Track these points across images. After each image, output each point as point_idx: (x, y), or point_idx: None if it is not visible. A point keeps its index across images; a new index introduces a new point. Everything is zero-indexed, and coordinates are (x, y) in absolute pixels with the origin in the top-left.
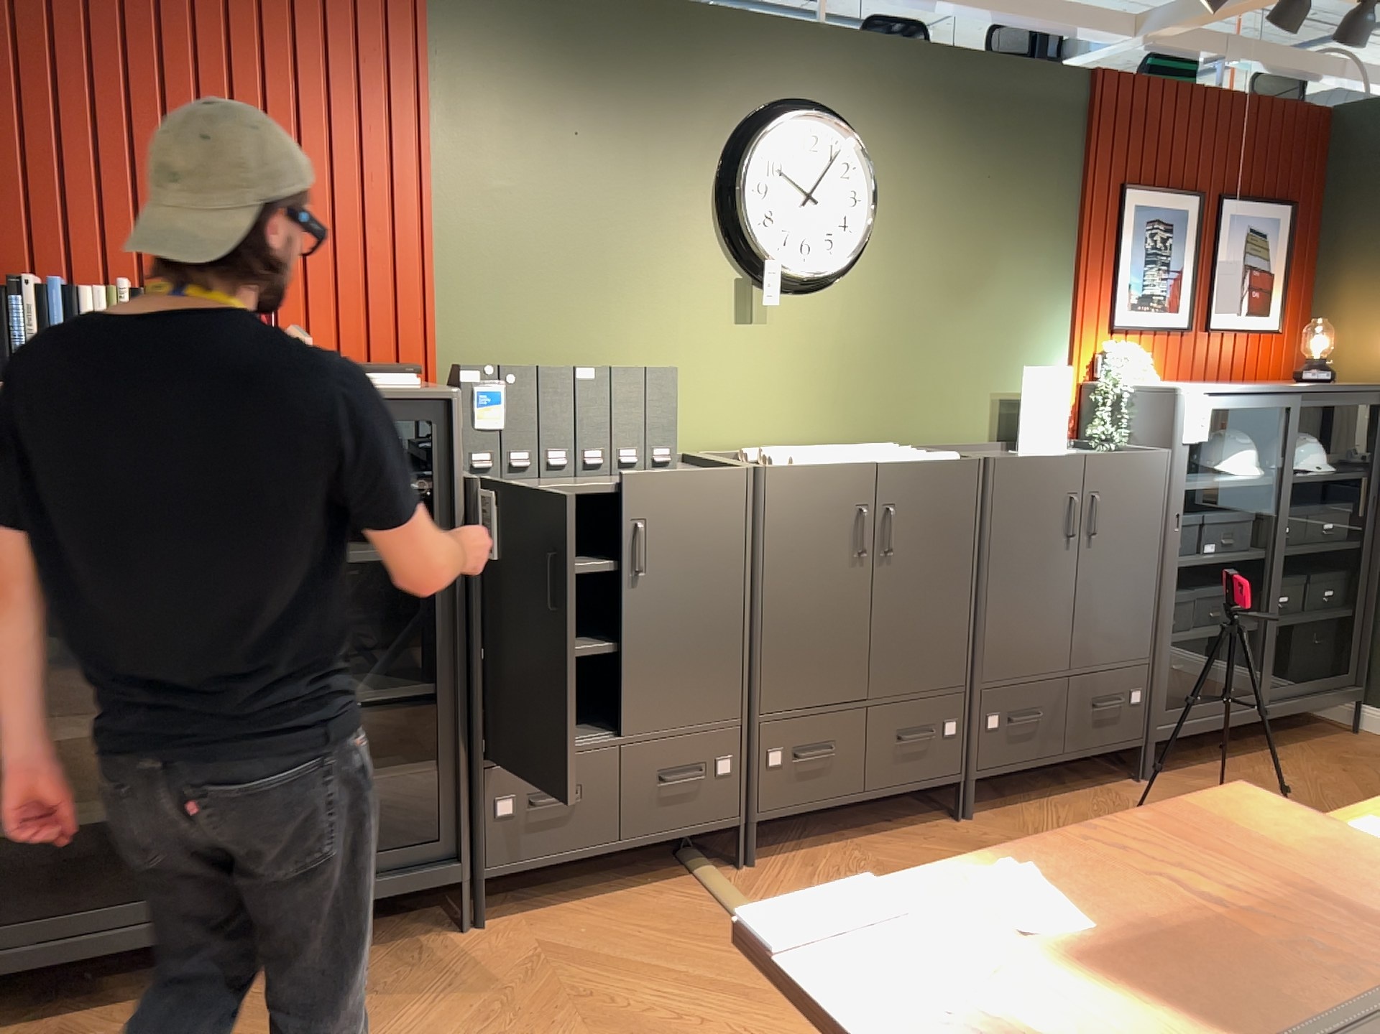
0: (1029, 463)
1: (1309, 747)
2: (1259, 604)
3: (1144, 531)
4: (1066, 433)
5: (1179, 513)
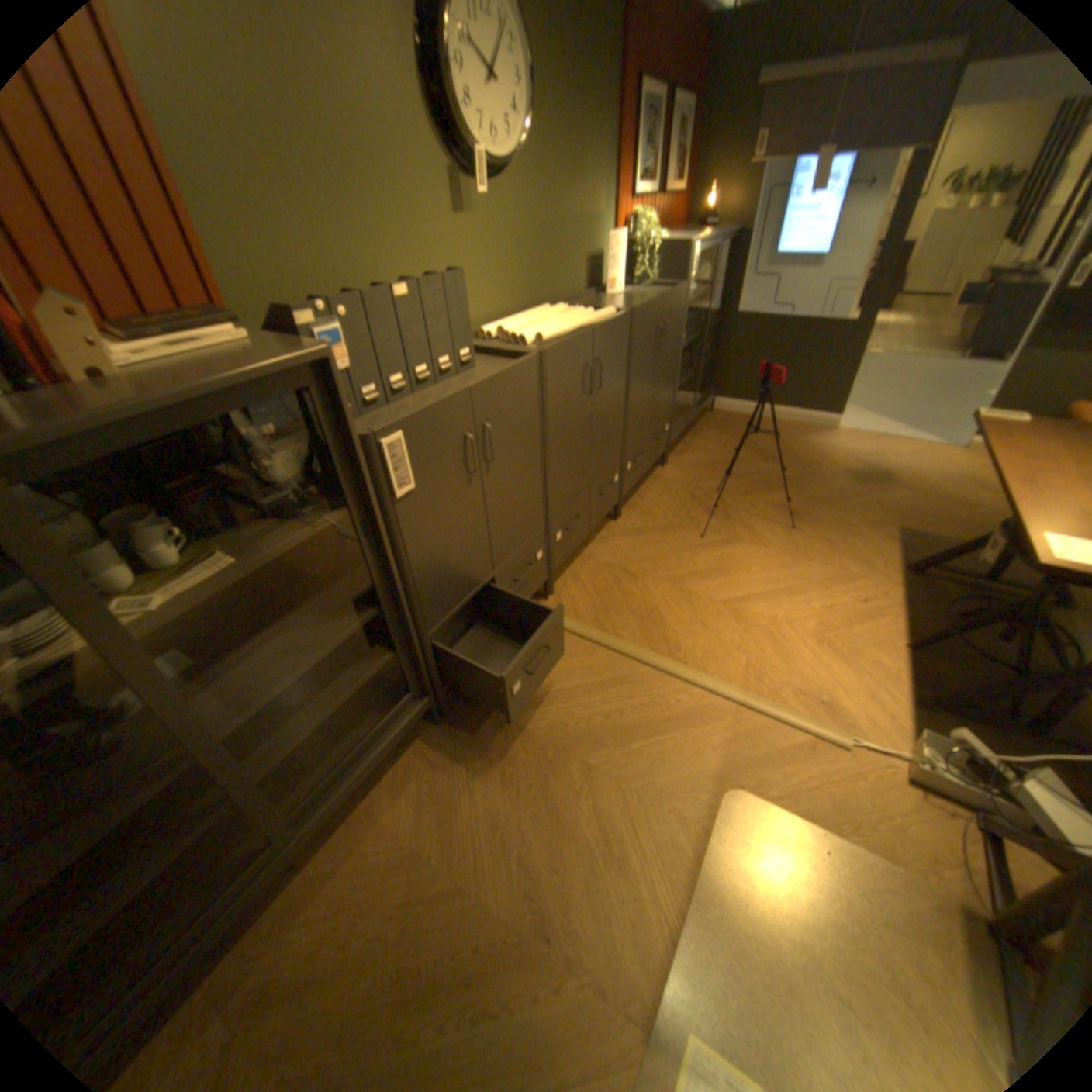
0: (646, 308)
1: (703, 425)
2: (691, 361)
3: (676, 337)
4: (623, 278)
5: (685, 322)
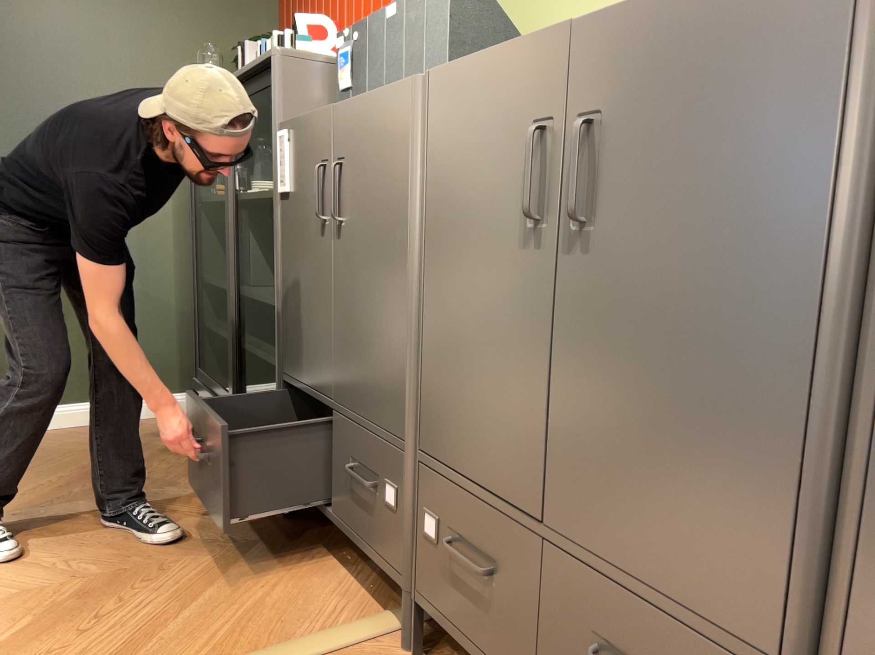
0: None
1: None
2: None
3: None
4: None
5: None
